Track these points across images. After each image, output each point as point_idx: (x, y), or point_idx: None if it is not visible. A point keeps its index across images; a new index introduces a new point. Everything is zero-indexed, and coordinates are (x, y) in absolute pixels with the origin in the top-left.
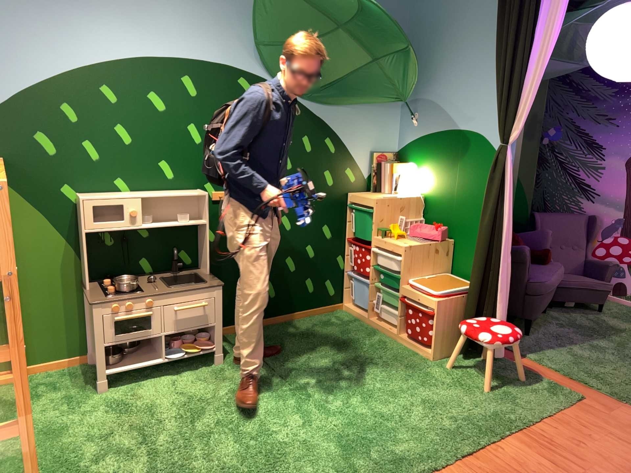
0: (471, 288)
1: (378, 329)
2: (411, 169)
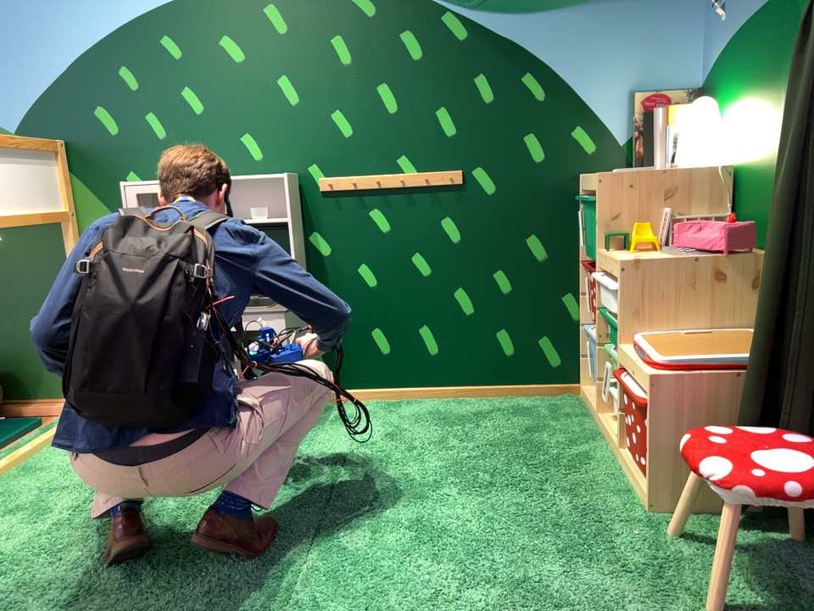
0: (758, 358)
1: (606, 437)
2: (703, 107)
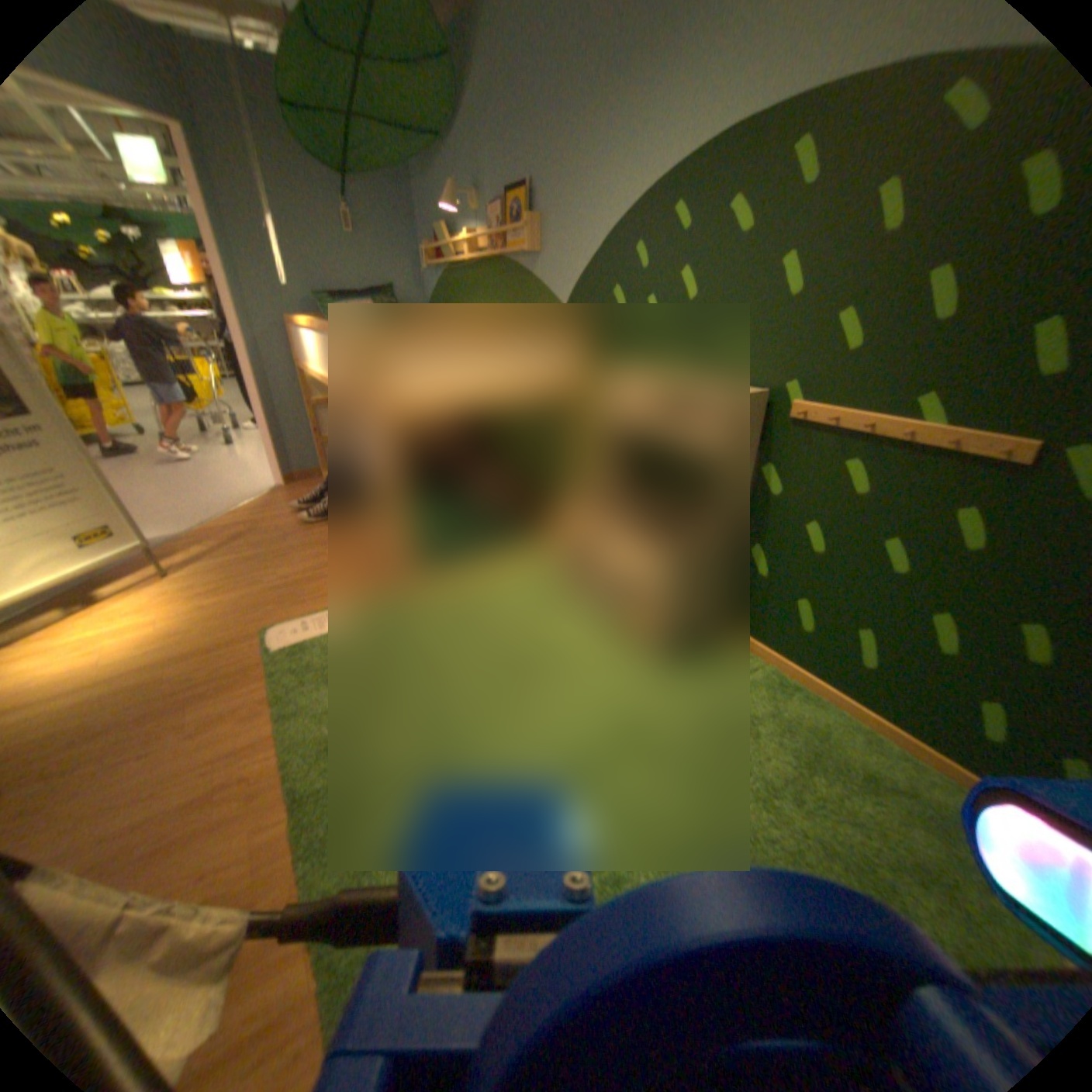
0: None
1: None
2: None
